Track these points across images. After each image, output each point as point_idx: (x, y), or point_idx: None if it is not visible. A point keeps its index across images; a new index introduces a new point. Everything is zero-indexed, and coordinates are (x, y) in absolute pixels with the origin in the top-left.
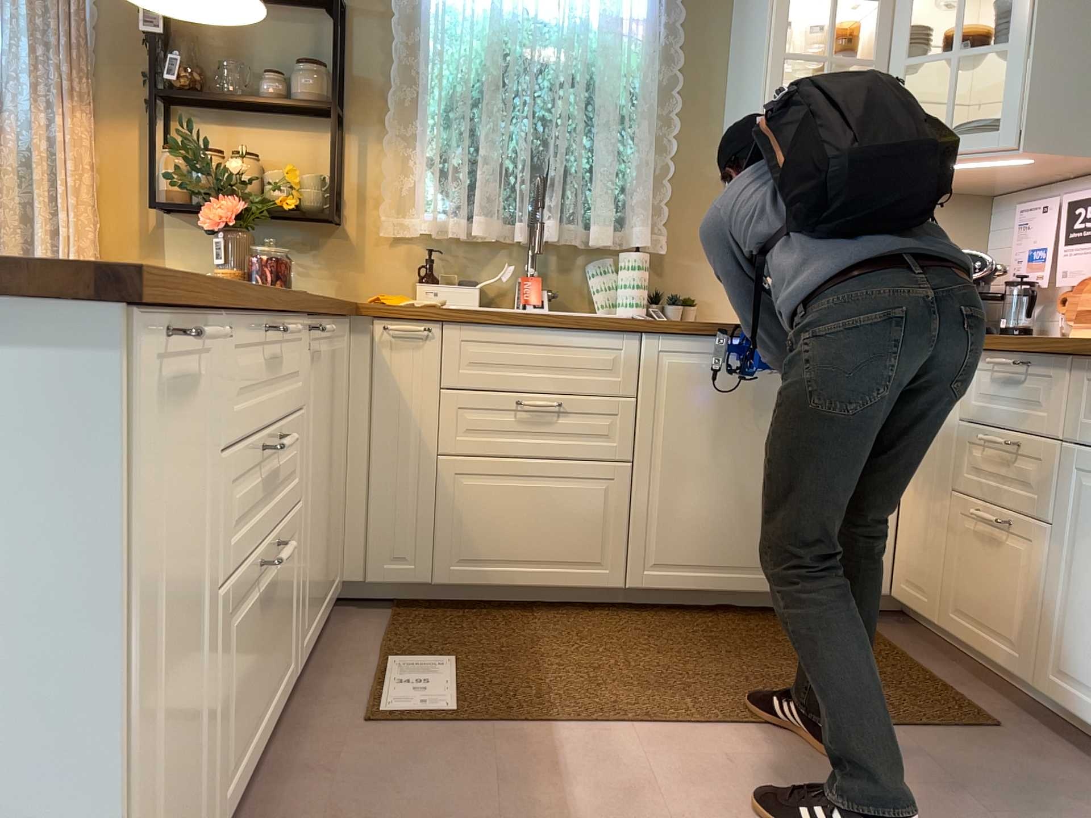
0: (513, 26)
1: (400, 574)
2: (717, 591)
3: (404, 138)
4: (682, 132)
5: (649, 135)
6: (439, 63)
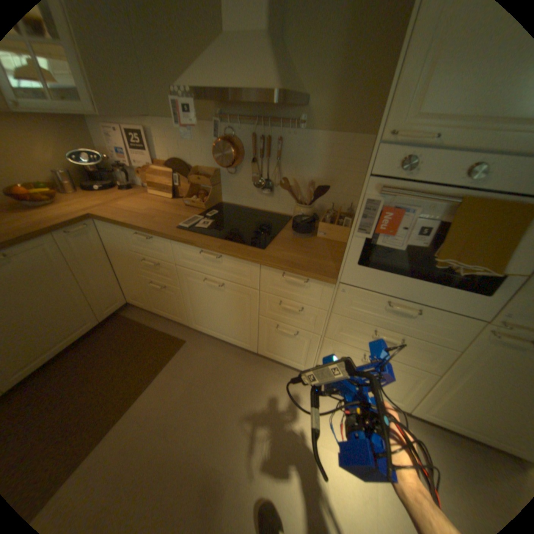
0: None
1: None
2: (57, 354)
3: None
4: None
5: None
6: None
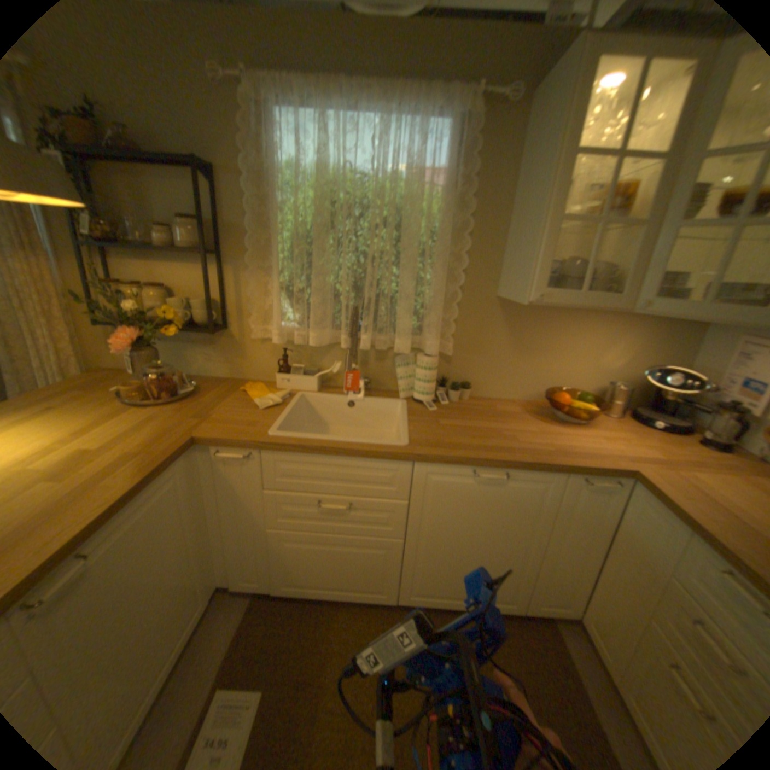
0: (337, 178)
1: (251, 590)
2: (460, 612)
3: (263, 269)
4: (471, 263)
5: (443, 269)
6: (280, 212)
